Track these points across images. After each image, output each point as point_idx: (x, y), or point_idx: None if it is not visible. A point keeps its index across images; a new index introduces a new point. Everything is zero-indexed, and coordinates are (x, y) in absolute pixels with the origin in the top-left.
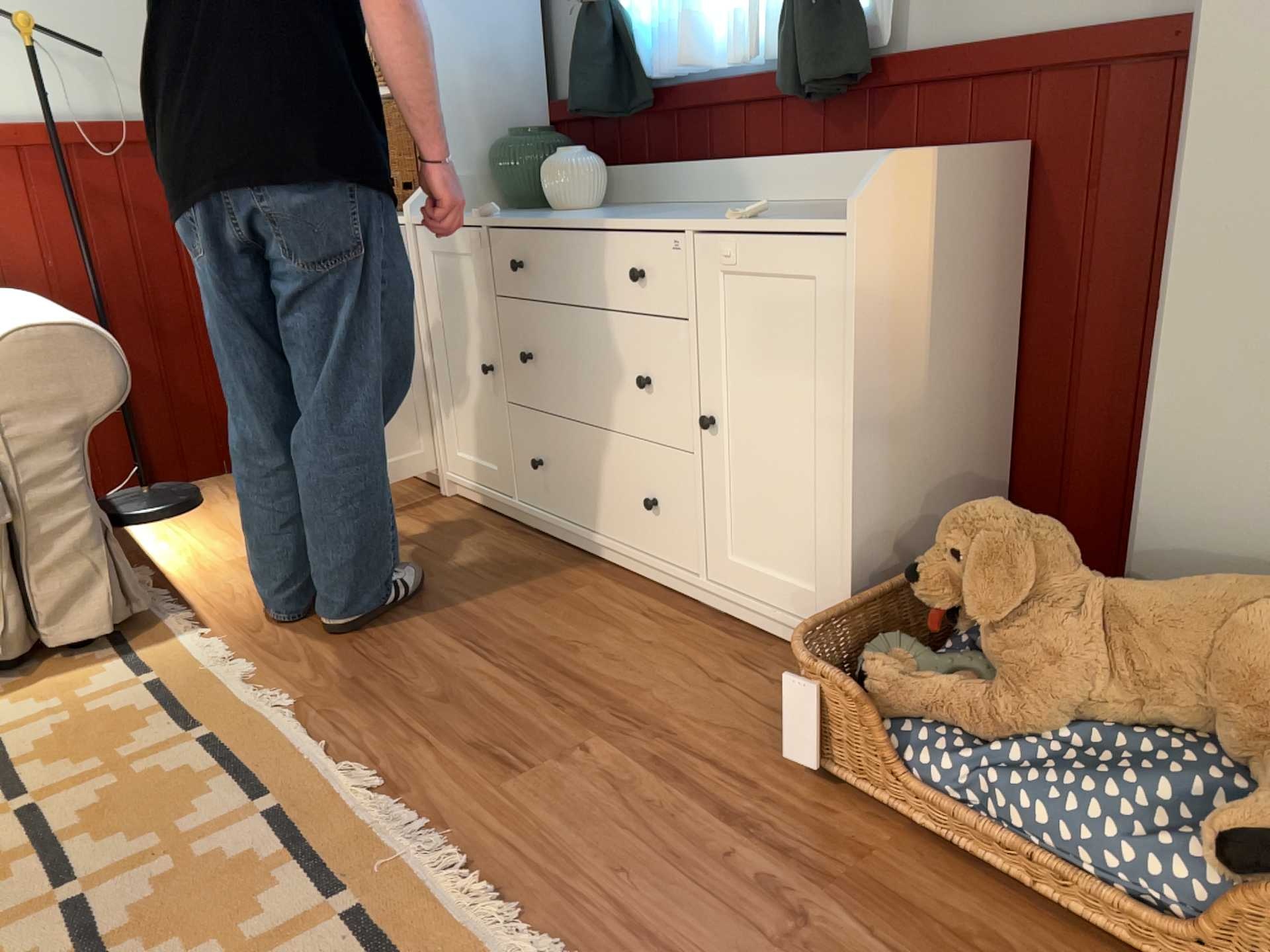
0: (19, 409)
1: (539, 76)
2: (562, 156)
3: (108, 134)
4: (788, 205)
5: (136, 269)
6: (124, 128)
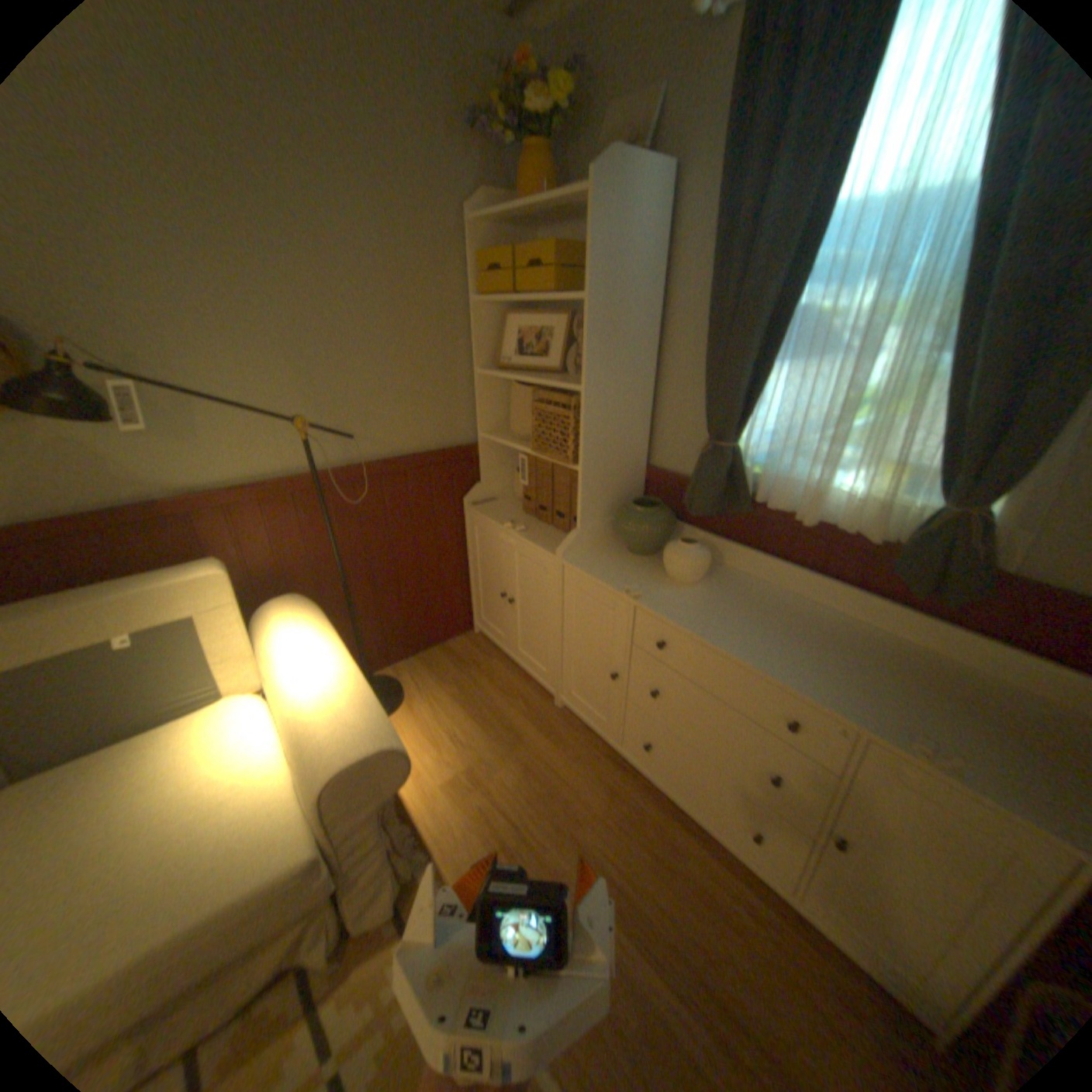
0: (339, 816)
1: (646, 448)
2: (688, 548)
3: (348, 470)
4: (881, 638)
5: (362, 550)
6: (358, 464)
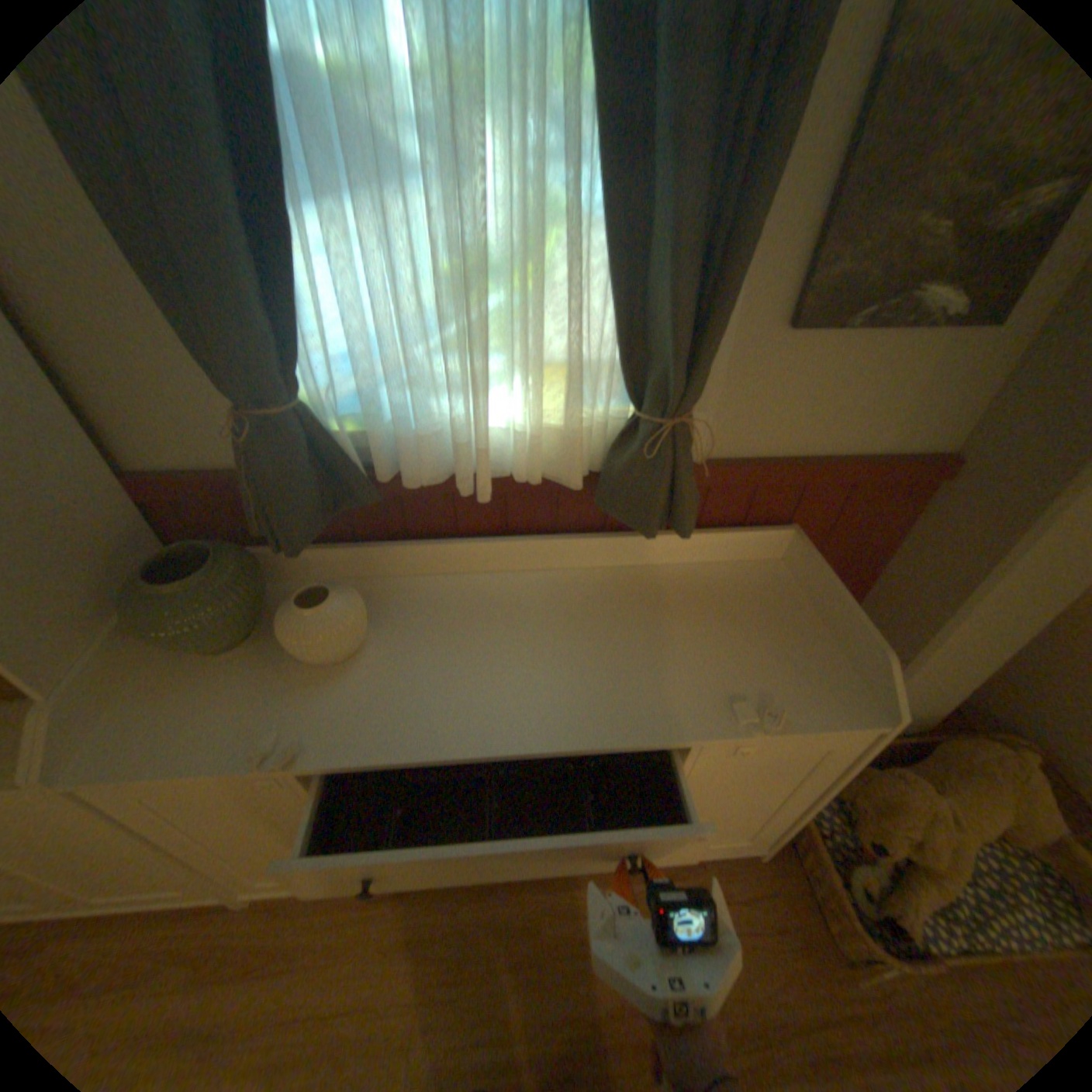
0: None
1: (92, 446)
2: (322, 612)
3: None
4: (603, 580)
5: None
6: None
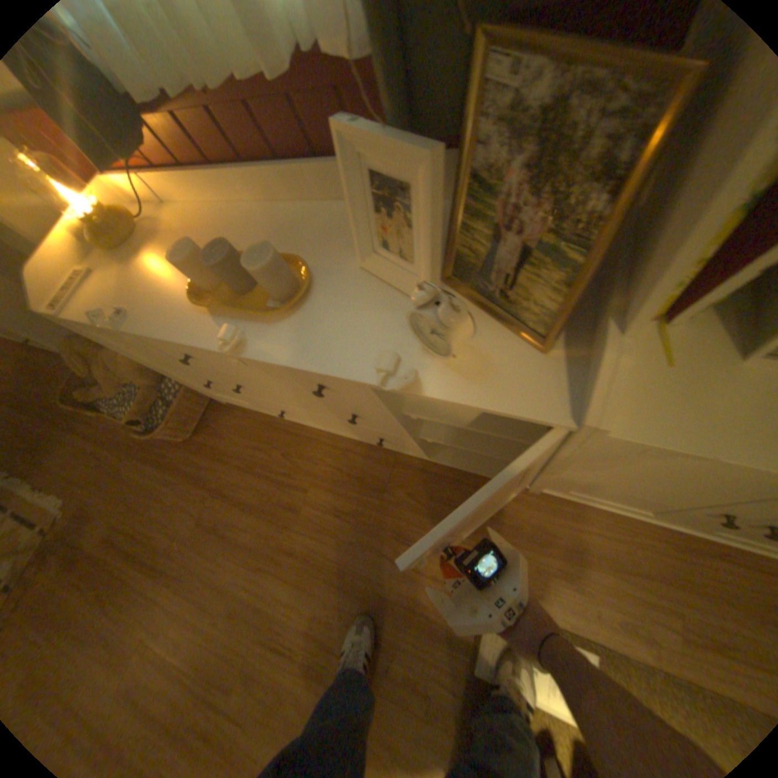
0: None
1: None
2: None
3: None
4: None
5: None
6: None
